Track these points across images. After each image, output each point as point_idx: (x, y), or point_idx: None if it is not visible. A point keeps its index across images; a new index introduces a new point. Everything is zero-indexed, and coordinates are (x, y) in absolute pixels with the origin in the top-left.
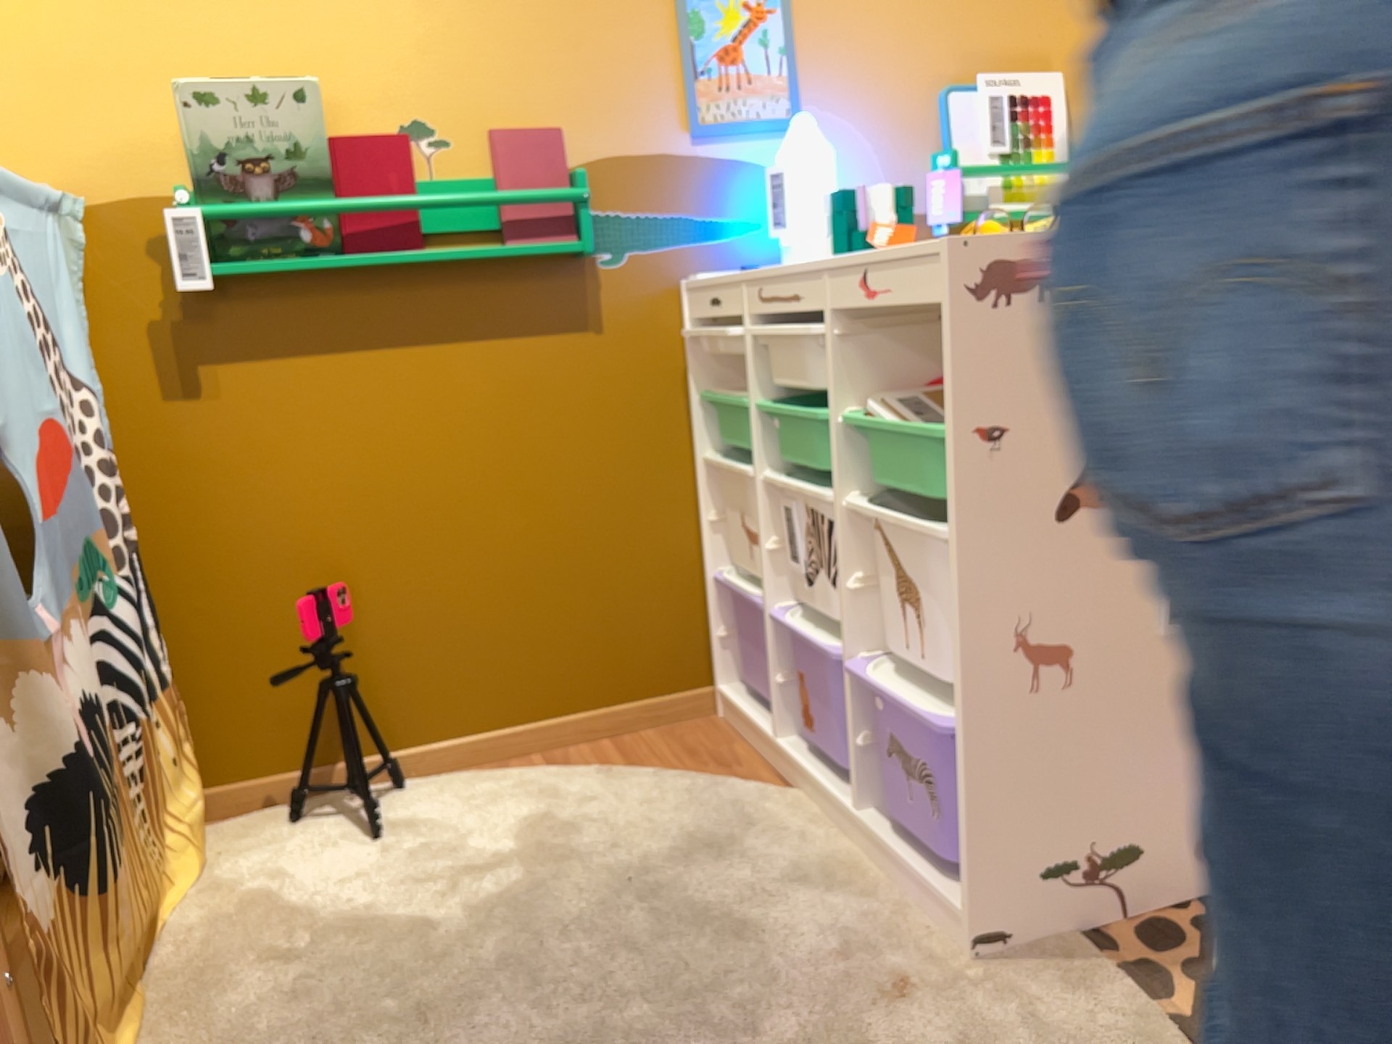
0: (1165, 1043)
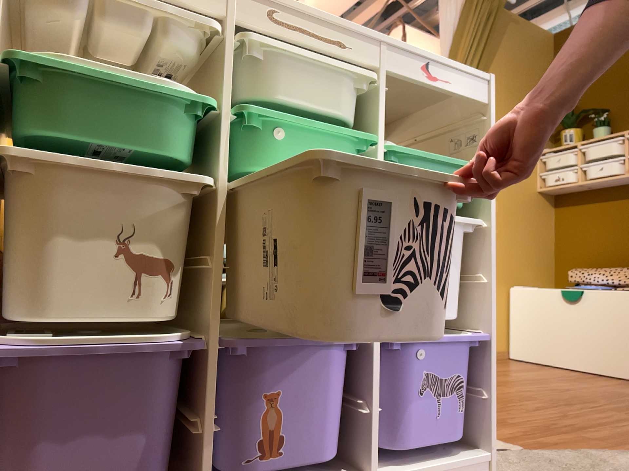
0: (503, 448)
